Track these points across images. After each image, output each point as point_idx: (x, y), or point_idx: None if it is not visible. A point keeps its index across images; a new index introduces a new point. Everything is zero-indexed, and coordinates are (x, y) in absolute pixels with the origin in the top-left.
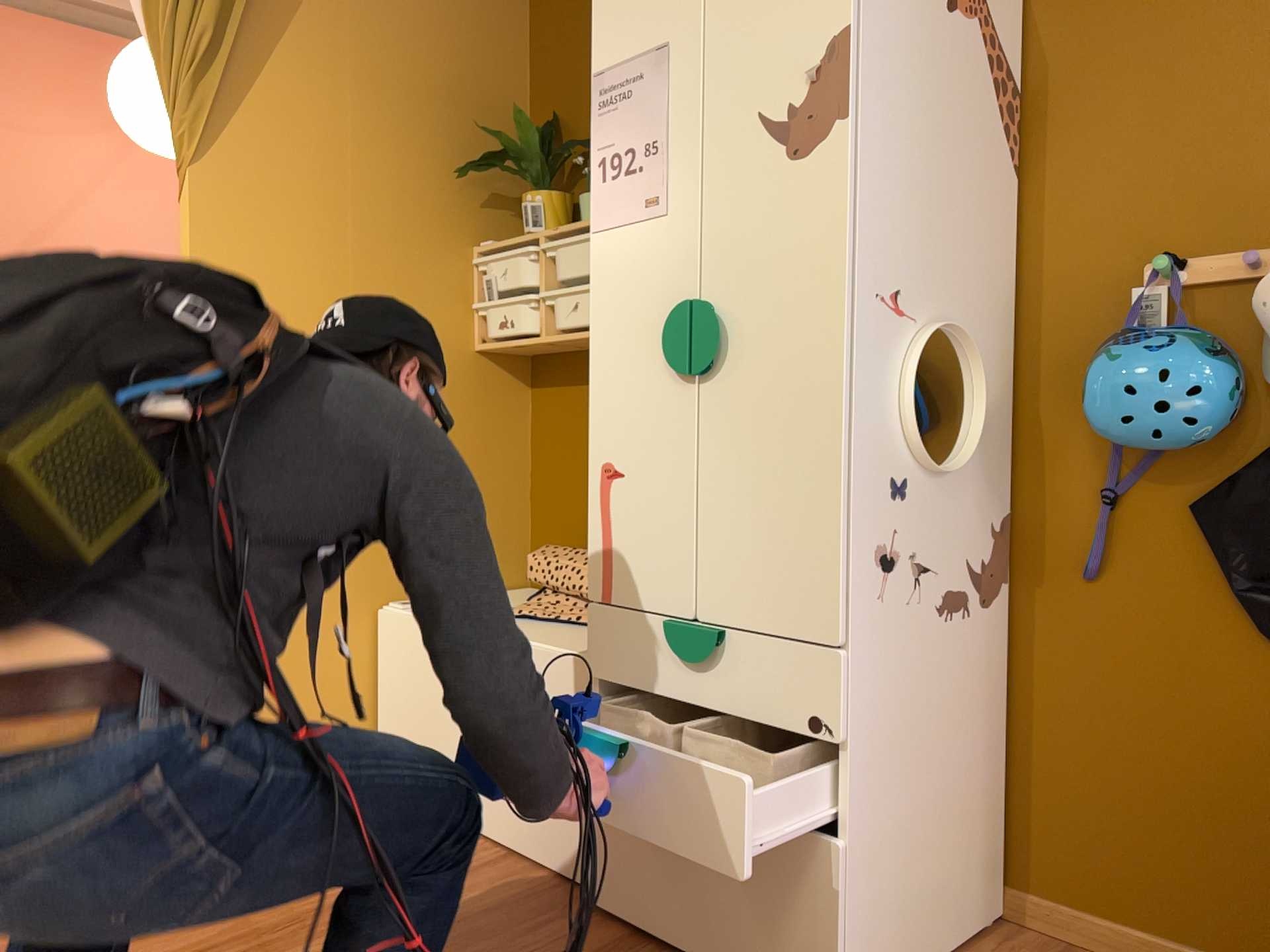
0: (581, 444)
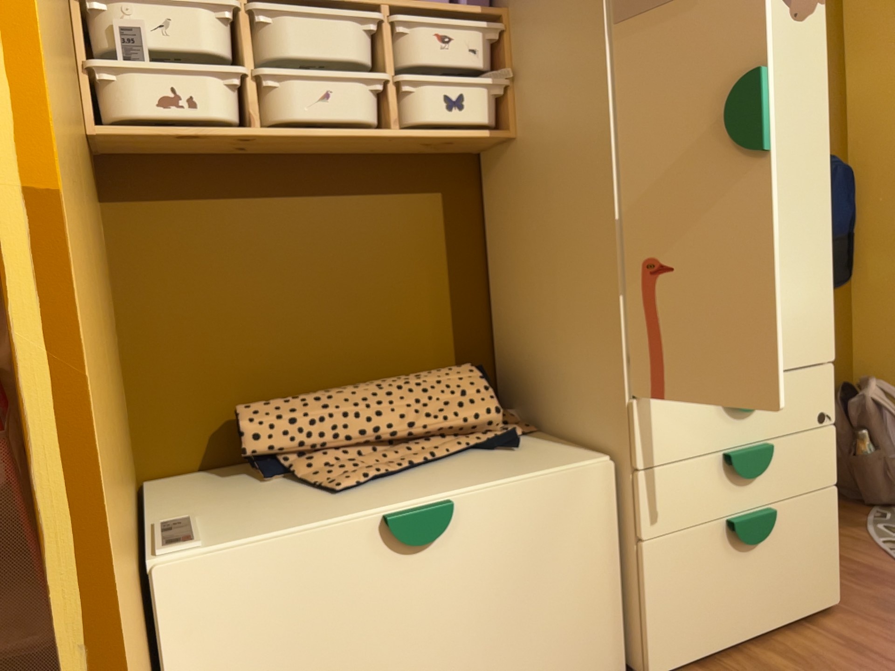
0: (230, 274)
